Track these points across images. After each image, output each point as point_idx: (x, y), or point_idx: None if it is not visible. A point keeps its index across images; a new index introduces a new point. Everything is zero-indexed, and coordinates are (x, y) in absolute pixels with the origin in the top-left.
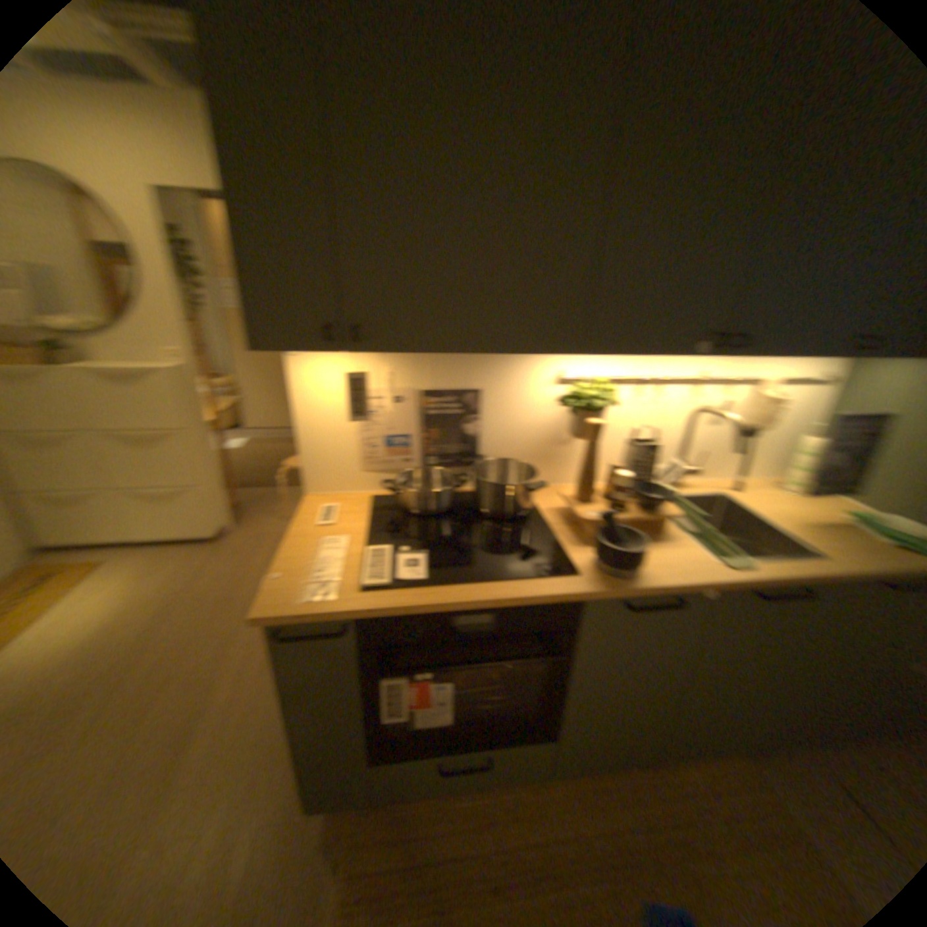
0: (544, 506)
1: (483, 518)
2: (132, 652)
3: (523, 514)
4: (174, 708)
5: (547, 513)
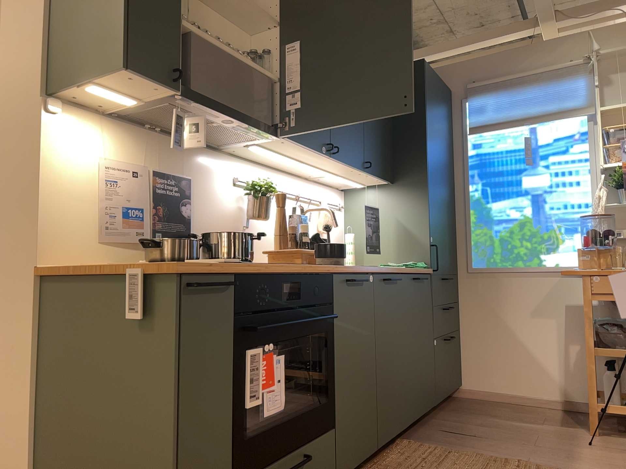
0: None
1: None
2: None
3: None
4: None
5: None
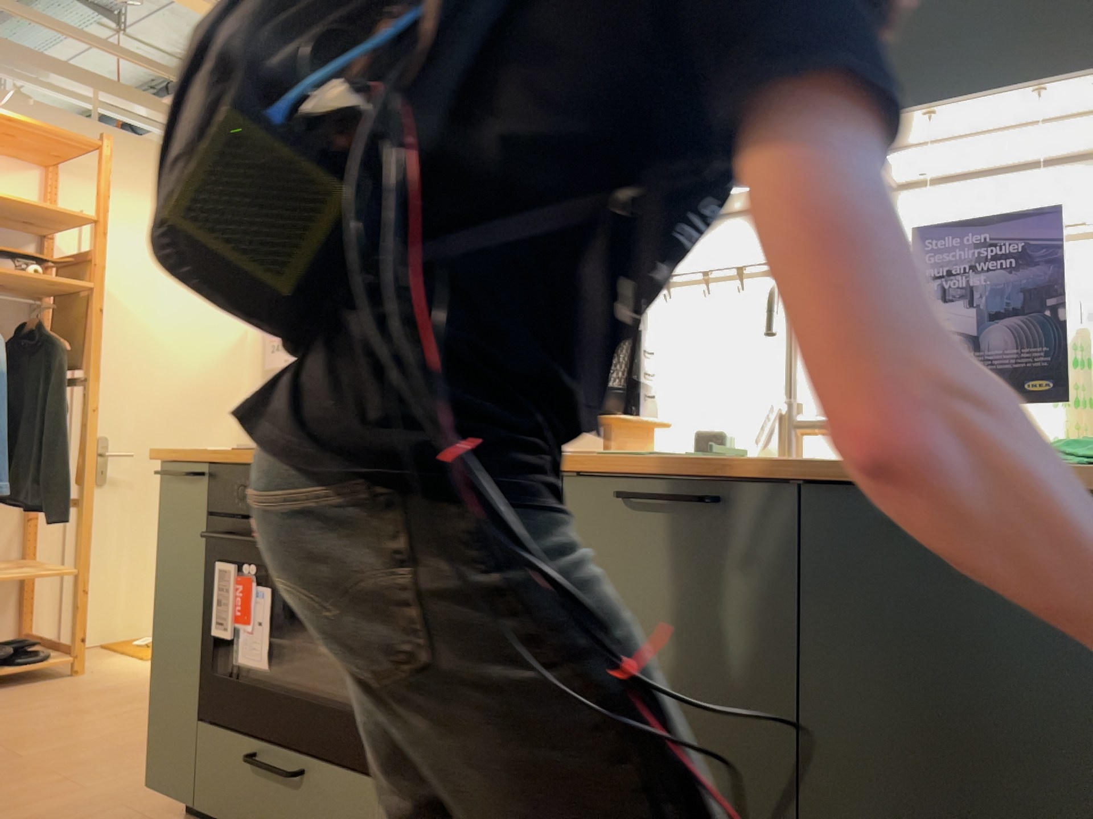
0: None
1: None
2: None
3: None
4: None
5: None
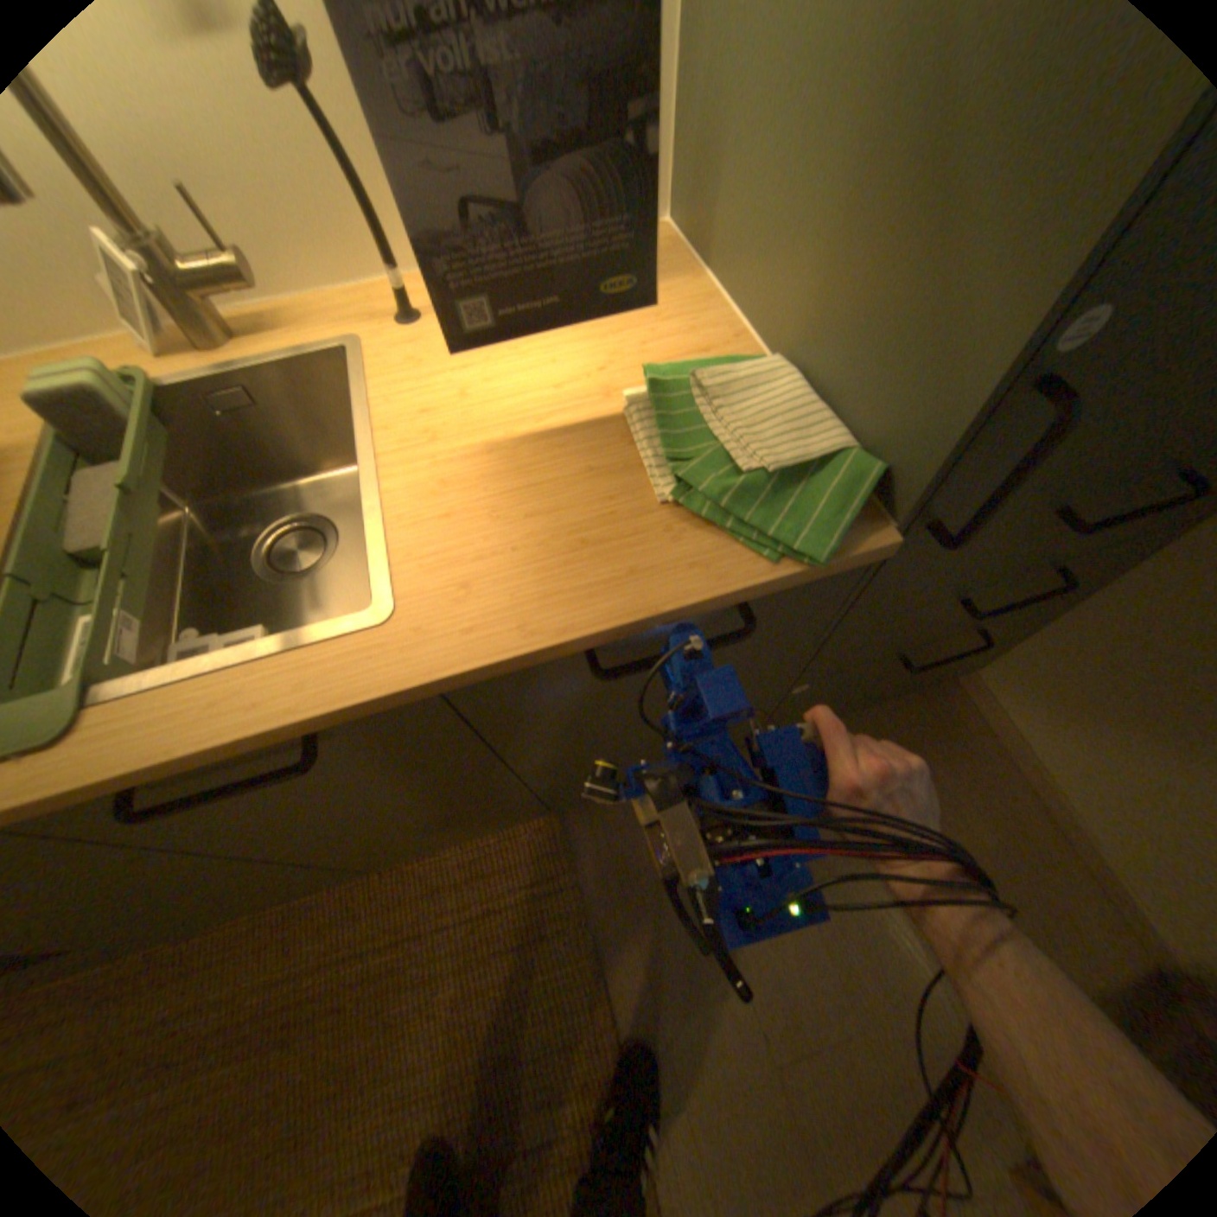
0: None
1: None
2: None
3: None
4: None
5: None
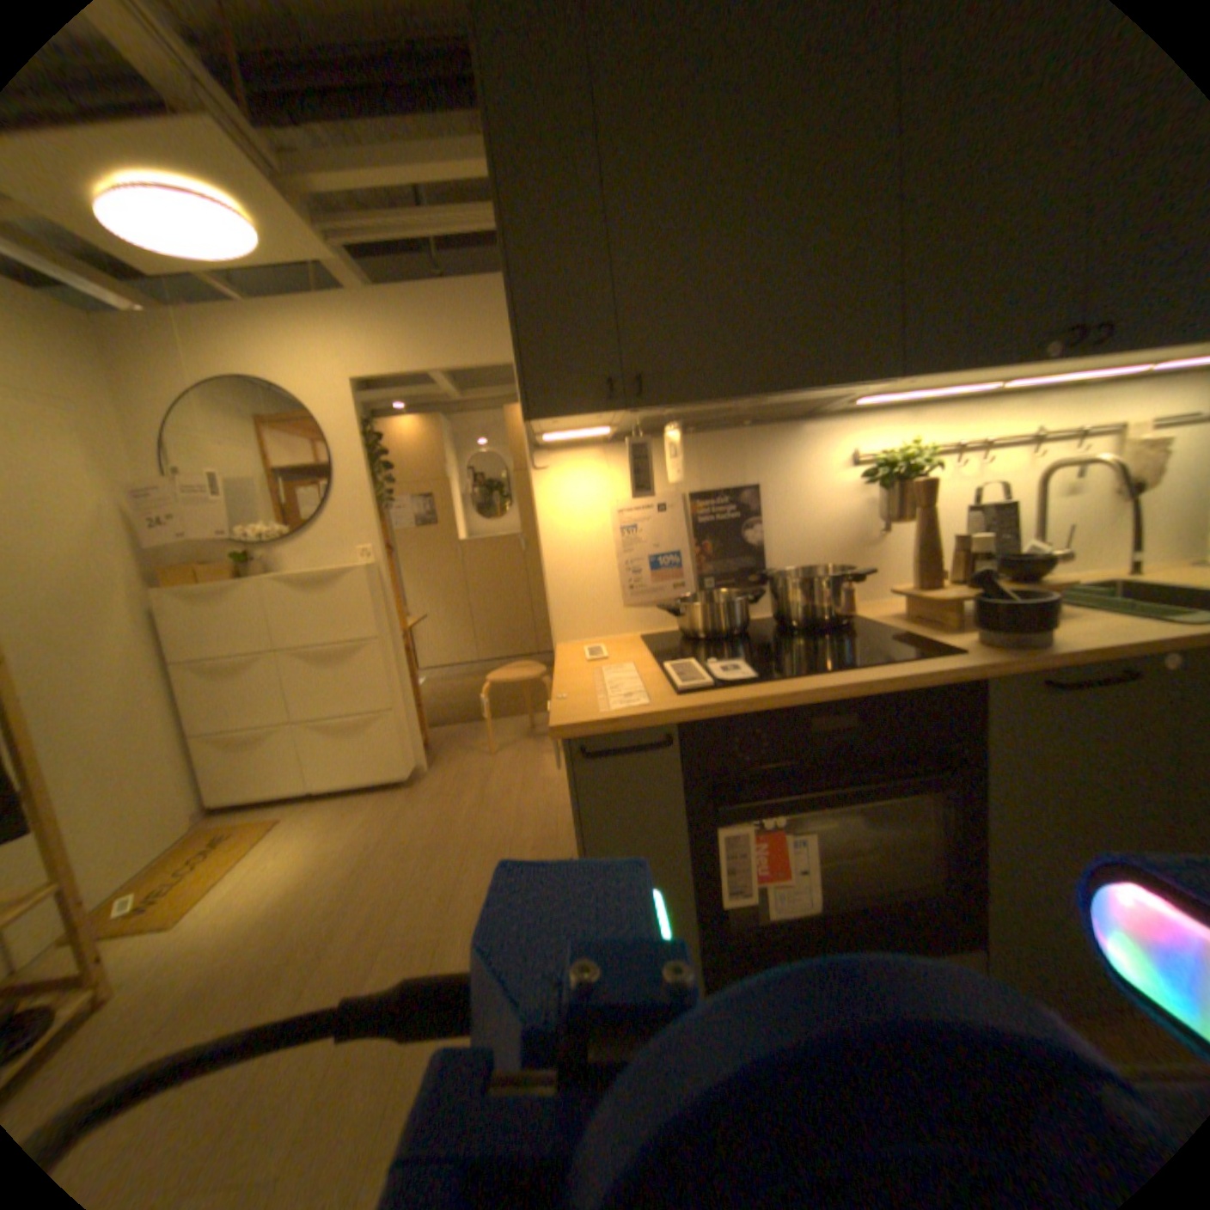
0: (867, 616)
1: (792, 634)
2: (322, 917)
3: (844, 623)
4: (388, 980)
5: (875, 620)
